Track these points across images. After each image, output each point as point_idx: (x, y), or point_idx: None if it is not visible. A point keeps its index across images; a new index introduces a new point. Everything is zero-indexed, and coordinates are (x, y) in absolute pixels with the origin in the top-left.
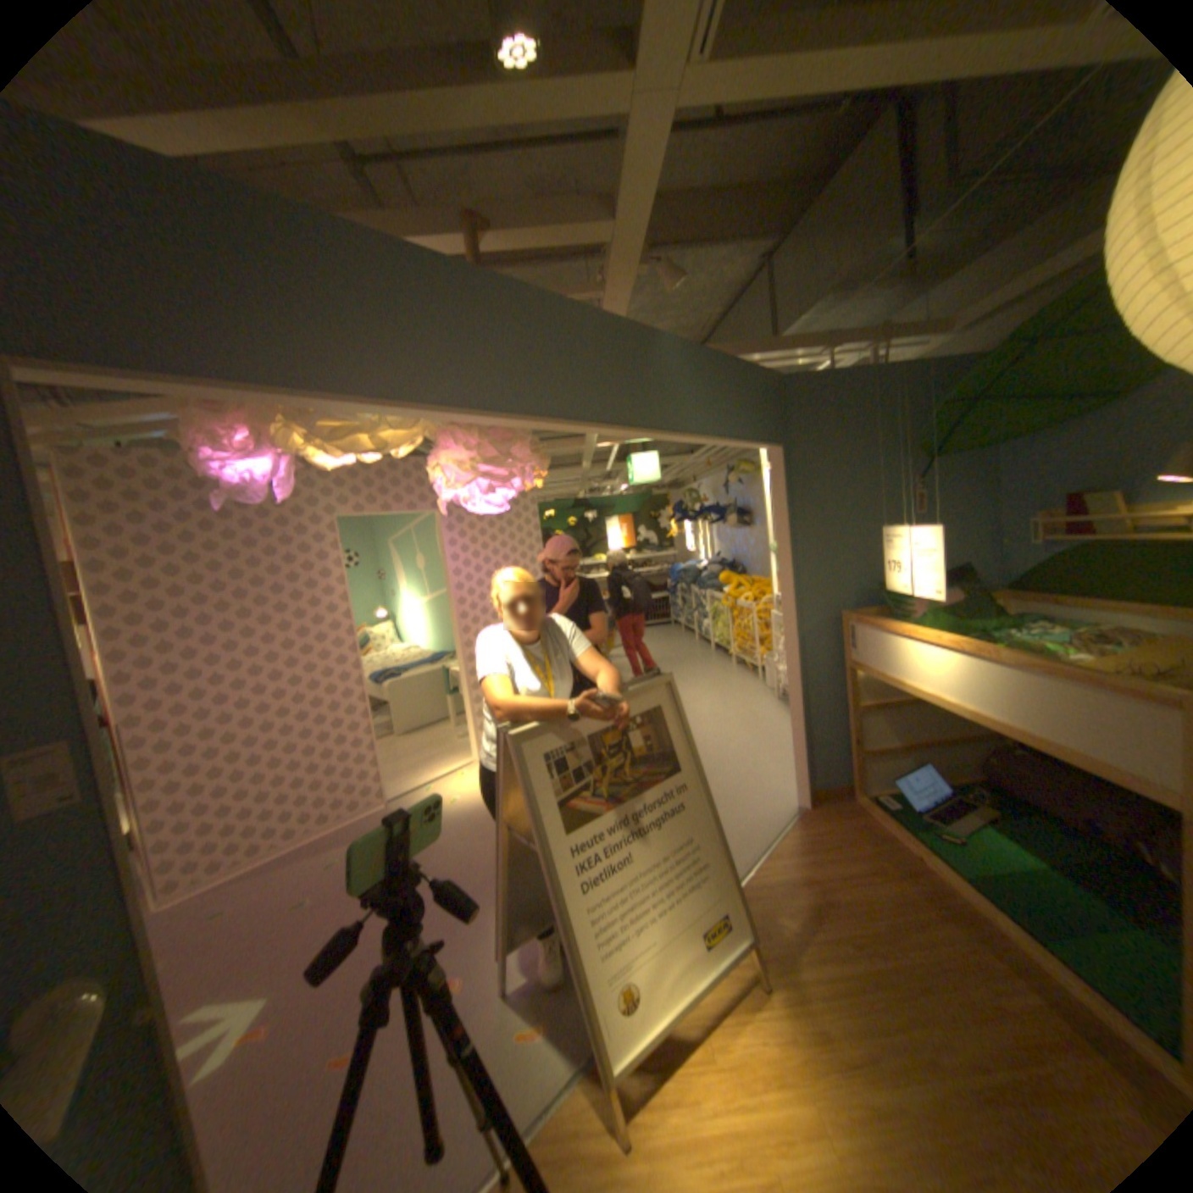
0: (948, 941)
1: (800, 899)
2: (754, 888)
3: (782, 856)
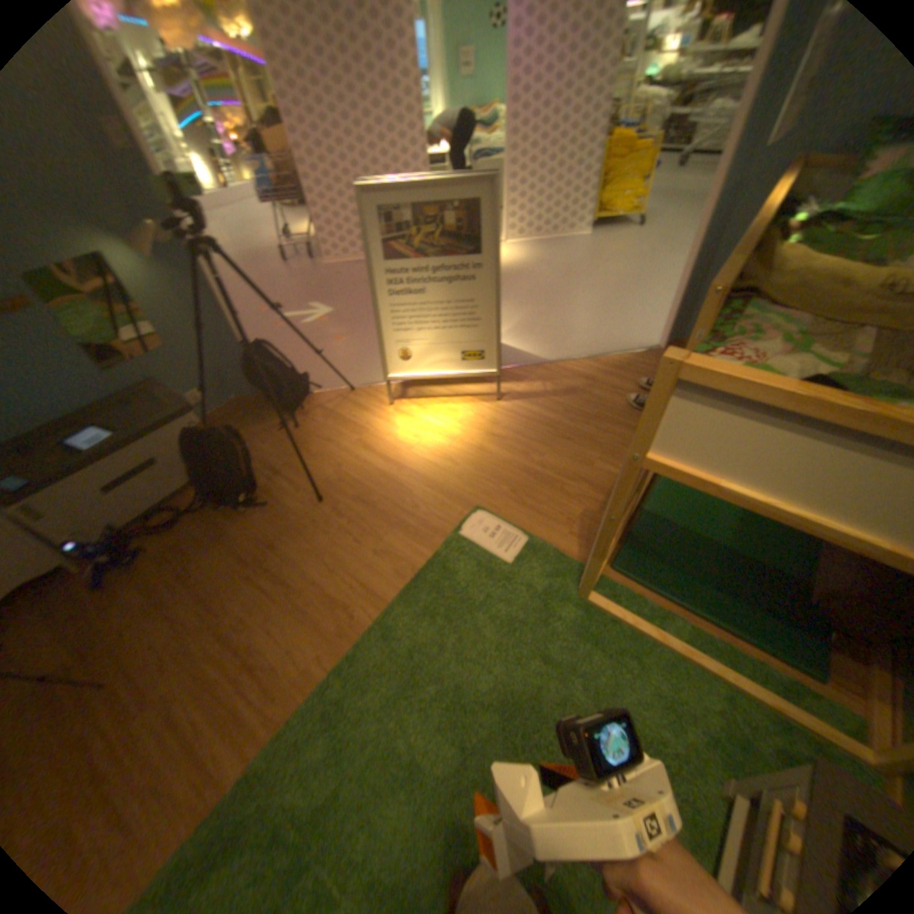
0: (618, 436)
1: (573, 383)
2: (557, 367)
3: (599, 363)
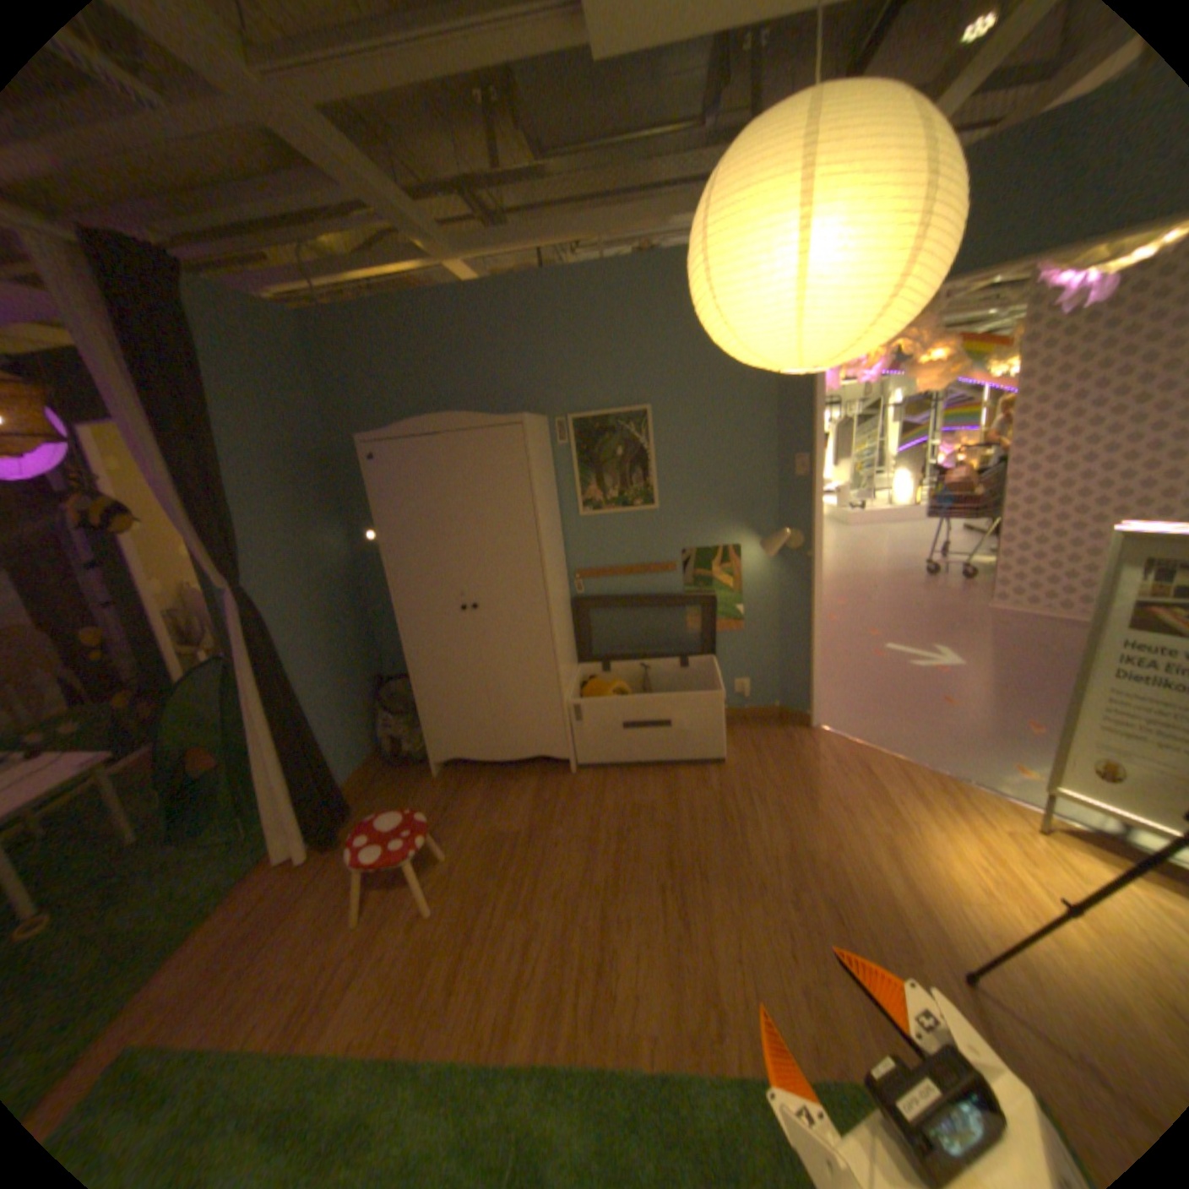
0: None
1: None
2: None
3: None
